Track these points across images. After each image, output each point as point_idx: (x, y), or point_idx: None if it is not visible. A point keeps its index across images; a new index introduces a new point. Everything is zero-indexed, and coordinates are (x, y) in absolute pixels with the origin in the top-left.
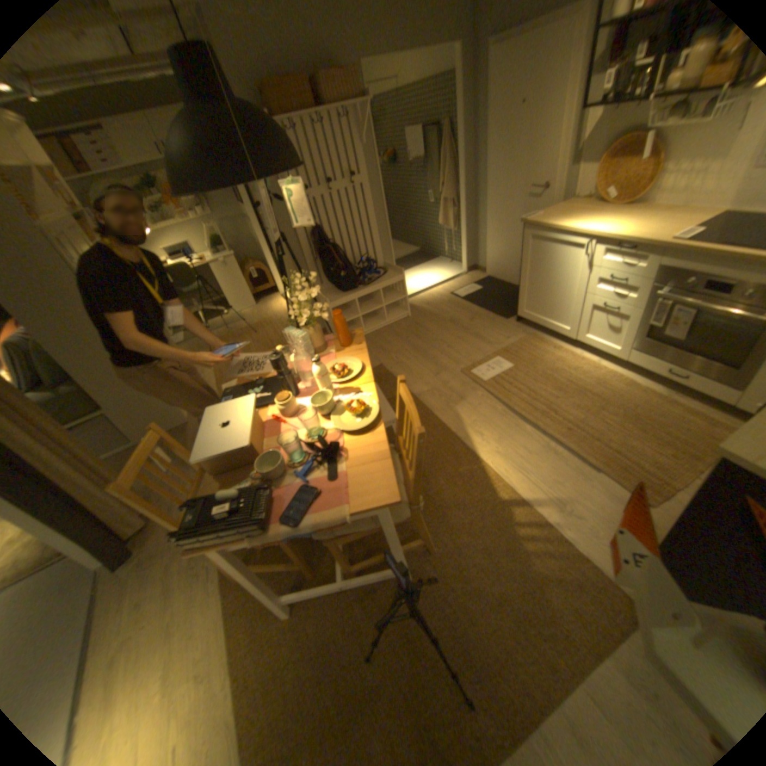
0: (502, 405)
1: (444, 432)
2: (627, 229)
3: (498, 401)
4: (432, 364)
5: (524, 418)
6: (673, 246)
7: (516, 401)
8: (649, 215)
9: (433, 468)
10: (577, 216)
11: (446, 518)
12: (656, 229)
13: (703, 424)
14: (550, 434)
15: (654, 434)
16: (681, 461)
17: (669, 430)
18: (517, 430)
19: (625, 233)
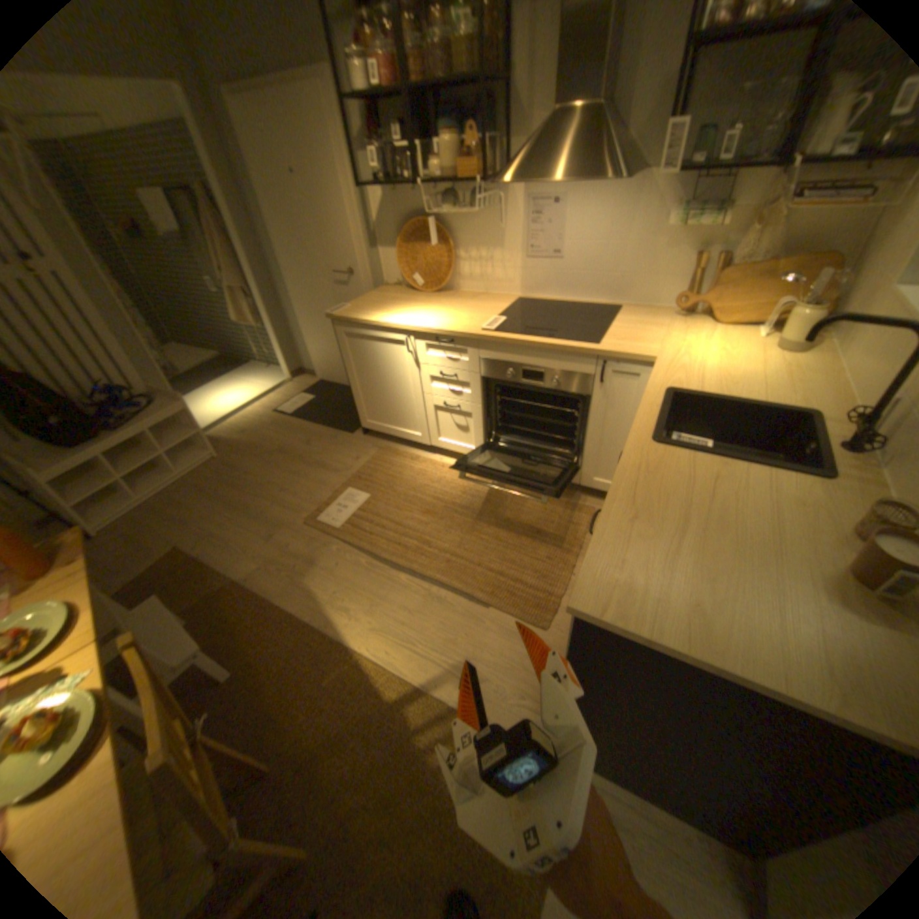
0: (367, 556)
1: (294, 628)
2: (441, 322)
3: (361, 551)
4: (262, 523)
5: (396, 565)
6: (485, 339)
7: (382, 544)
8: (458, 304)
9: (285, 698)
10: (390, 308)
11: (317, 779)
12: (466, 321)
13: (563, 511)
14: (429, 577)
15: (527, 537)
16: (555, 560)
17: (538, 527)
18: (392, 586)
19: (439, 327)
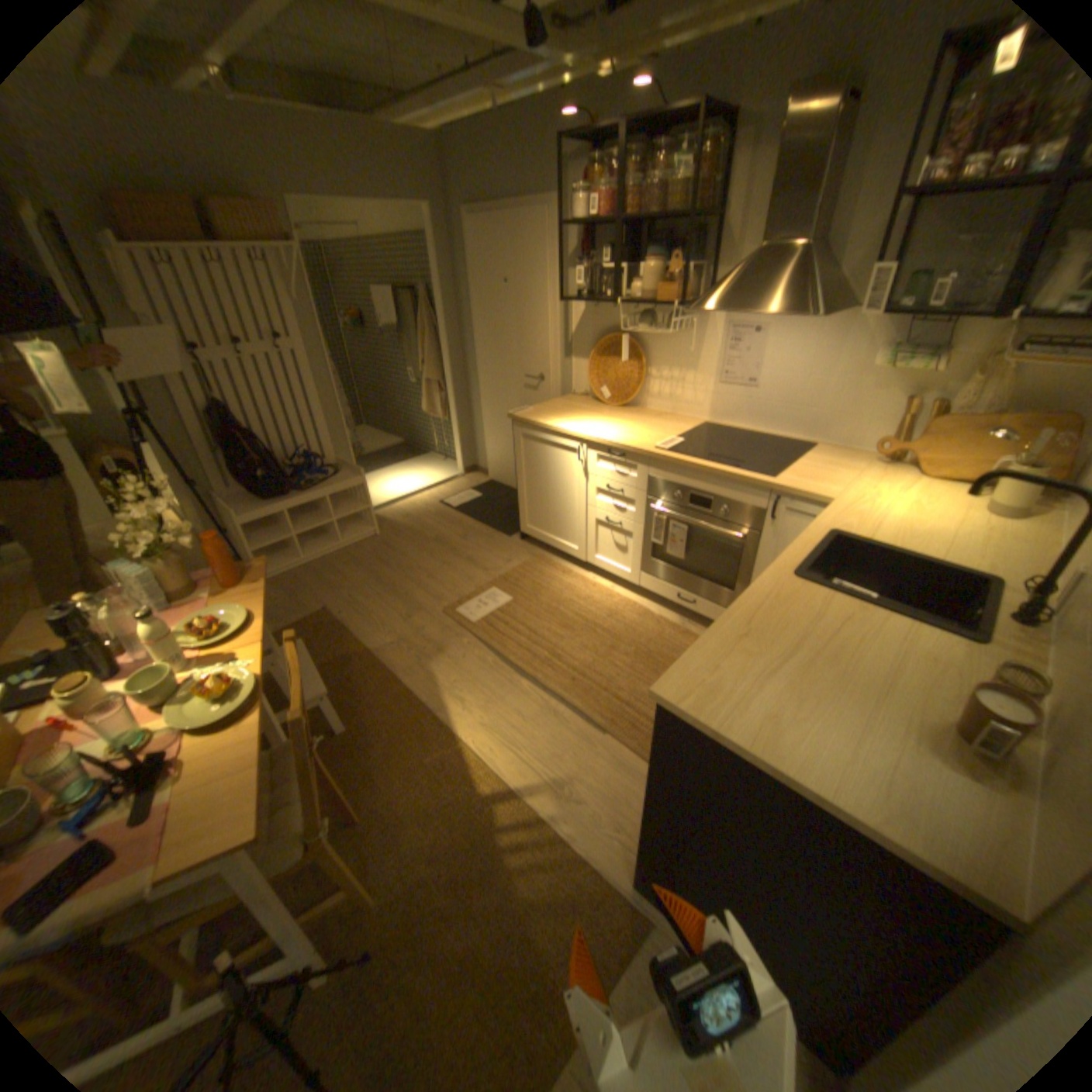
0: (494, 655)
1: (410, 704)
2: (615, 435)
3: (489, 650)
4: (403, 604)
5: (521, 670)
6: (655, 457)
7: (512, 648)
8: (639, 421)
9: (387, 765)
10: (569, 416)
11: (398, 844)
12: (642, 437)
13: None
14: (551, 690)
15: None
16: None
17: None
18: (511, 689)
19: (612, 439)
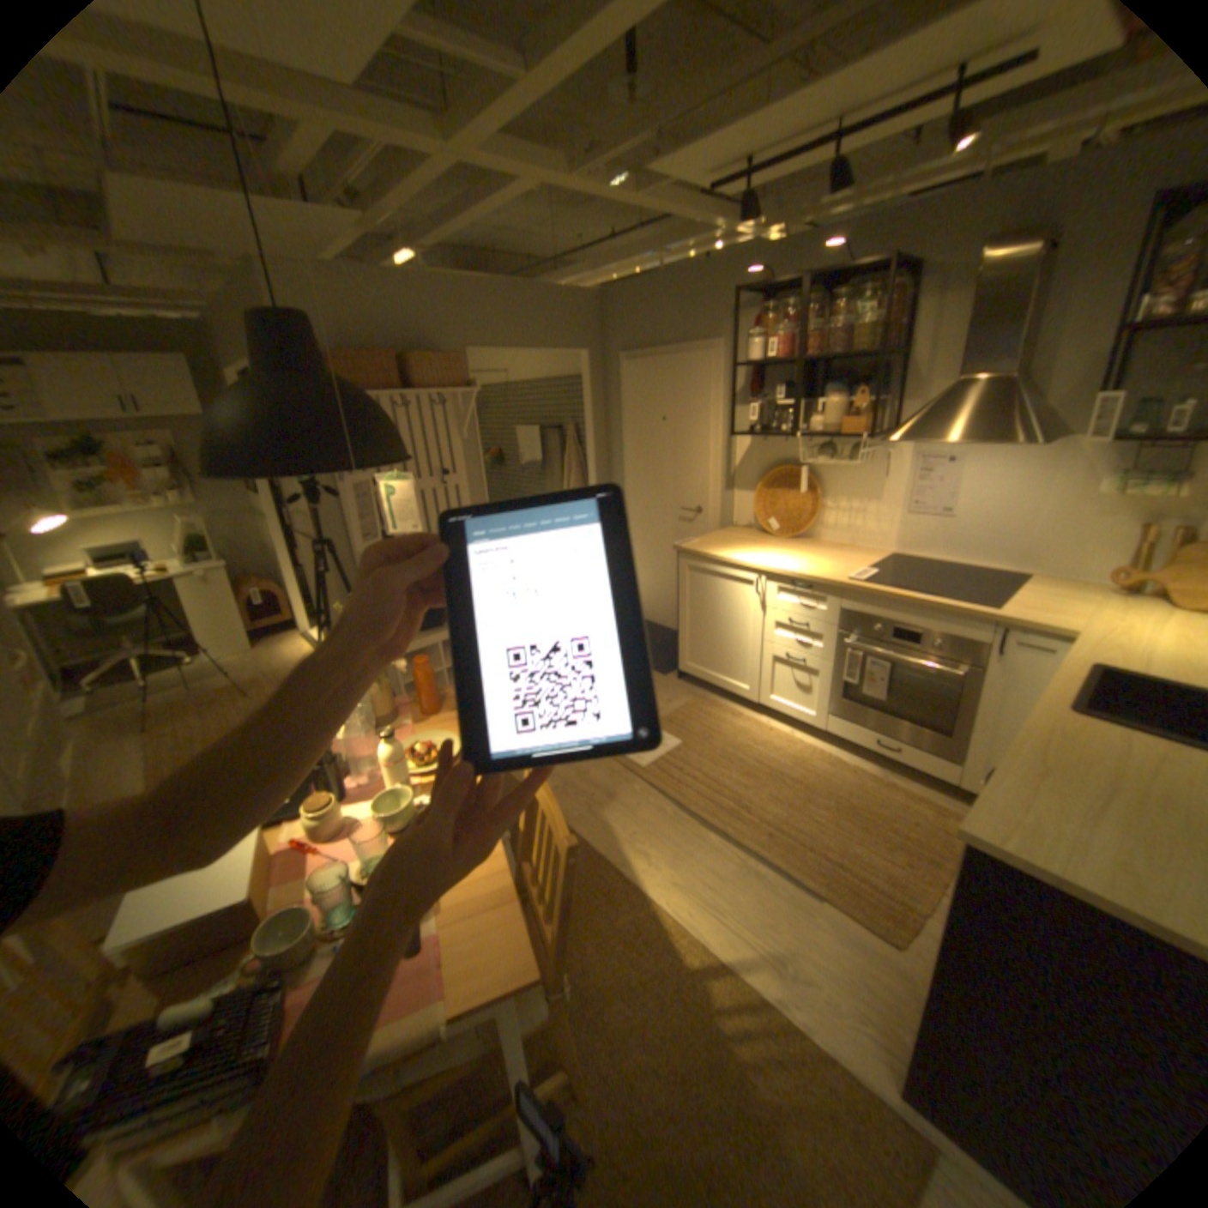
0: (673, 804)
1: (589, 856)
2: (799, 566)
3: (667, 798)
4: None
5: (707, 823)
6: (851, 588)
7: (692, 796)
8: (818, 552)
9: (575, 925)
10: (740, 547)
11: (603, 1021)
12: (829, 568)
13: (932, 815)
14: (747, 847)
15: (879, 834)
16: (919, 871)
17: (895, 826)
18: (700, 844)
19: (797, 570)
